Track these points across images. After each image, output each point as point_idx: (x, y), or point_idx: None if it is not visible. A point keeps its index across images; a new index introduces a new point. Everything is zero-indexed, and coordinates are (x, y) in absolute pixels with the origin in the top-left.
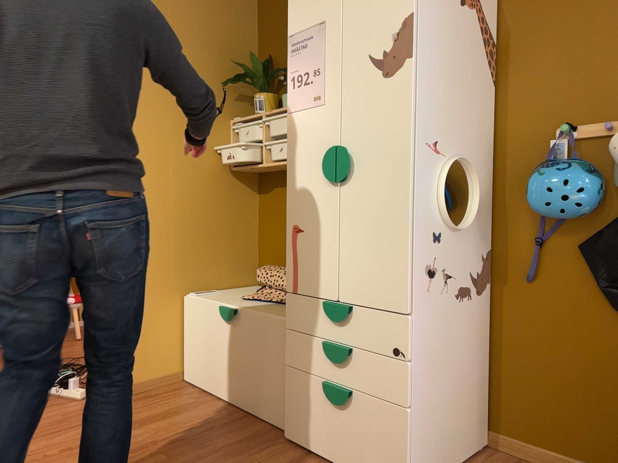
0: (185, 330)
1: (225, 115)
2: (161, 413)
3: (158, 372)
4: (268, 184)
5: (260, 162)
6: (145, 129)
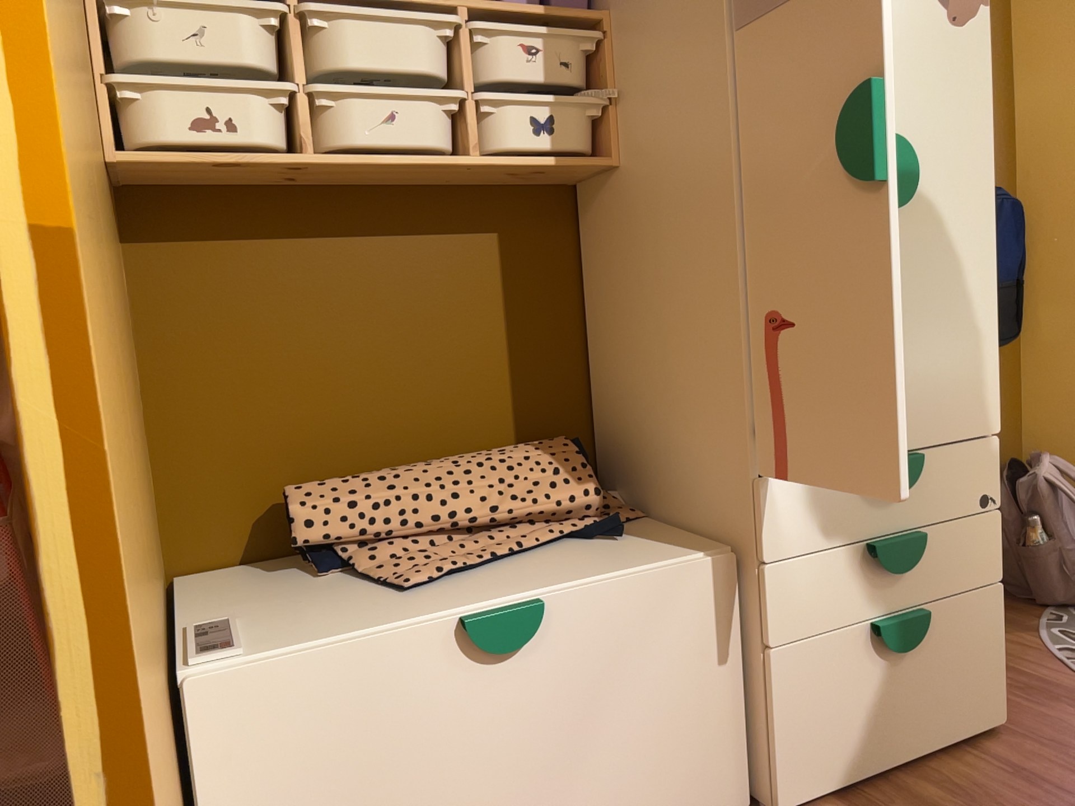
0: None
1: None
2: None
3: None
4: (186, 230)
5: (276, 150)
6: None
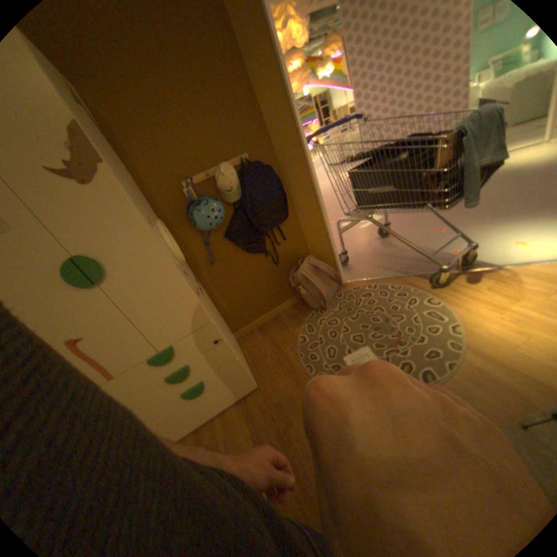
0: None
1: None
2: None
3: None
4: None
5: None
6: None
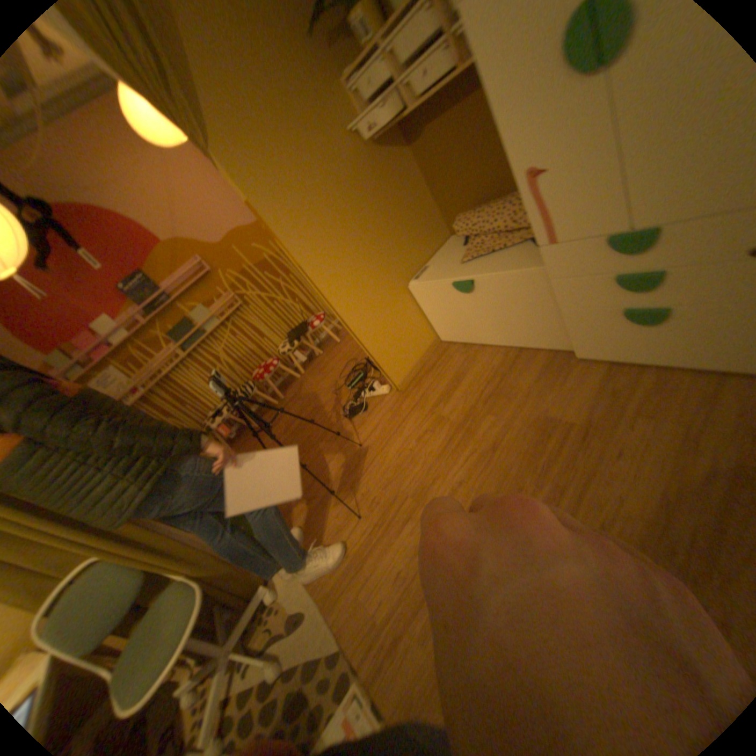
0: (422, 308)
1: (331, 77)
2: (452, 377)
3: (423, 347)
4: (414, 126)
5: (402, 108)
6: (282, 161)
